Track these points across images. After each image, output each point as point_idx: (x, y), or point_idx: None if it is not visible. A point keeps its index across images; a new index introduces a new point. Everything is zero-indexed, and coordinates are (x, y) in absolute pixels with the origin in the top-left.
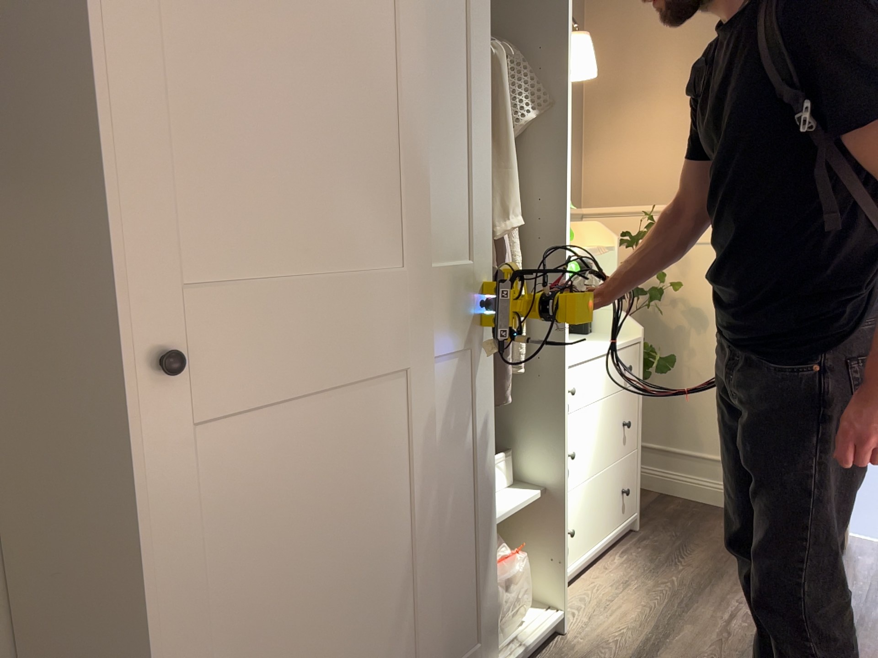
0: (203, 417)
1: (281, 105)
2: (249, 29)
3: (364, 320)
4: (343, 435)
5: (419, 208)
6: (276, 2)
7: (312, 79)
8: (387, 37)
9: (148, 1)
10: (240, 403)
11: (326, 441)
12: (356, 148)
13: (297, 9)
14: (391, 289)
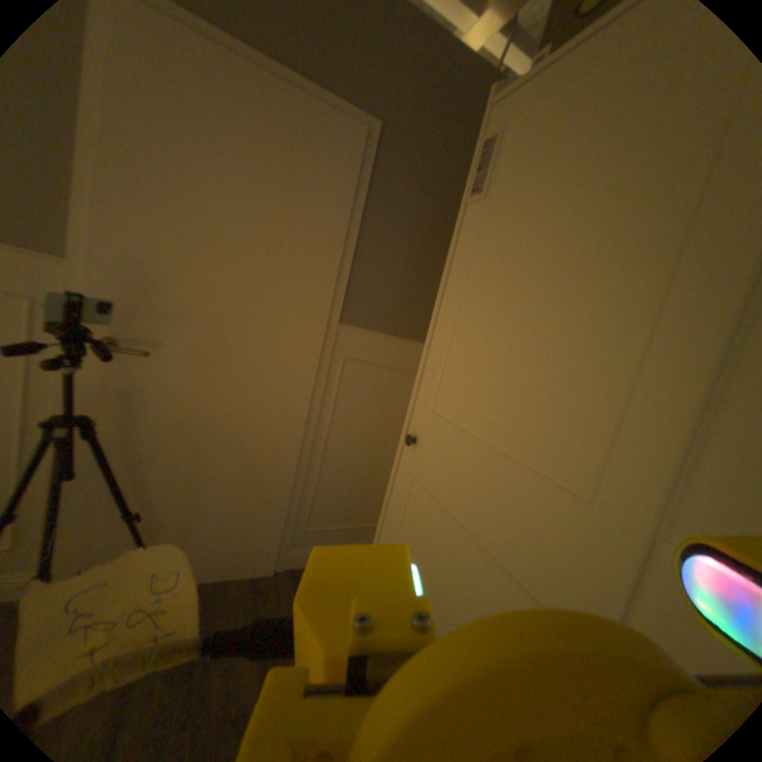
0: (413, 480)
1: (505, 325)
2: (501, 279)
3: (510, 515)
4: (465, 584)
5: (638, 453)
6: (526, 254)
7: (538, 303)
8: (660, 238)
9: (458, 280)
10: (425, 490)
11: (454, 571)
12: (562, 361)
13: (542, 252)
14: (551, 514)
